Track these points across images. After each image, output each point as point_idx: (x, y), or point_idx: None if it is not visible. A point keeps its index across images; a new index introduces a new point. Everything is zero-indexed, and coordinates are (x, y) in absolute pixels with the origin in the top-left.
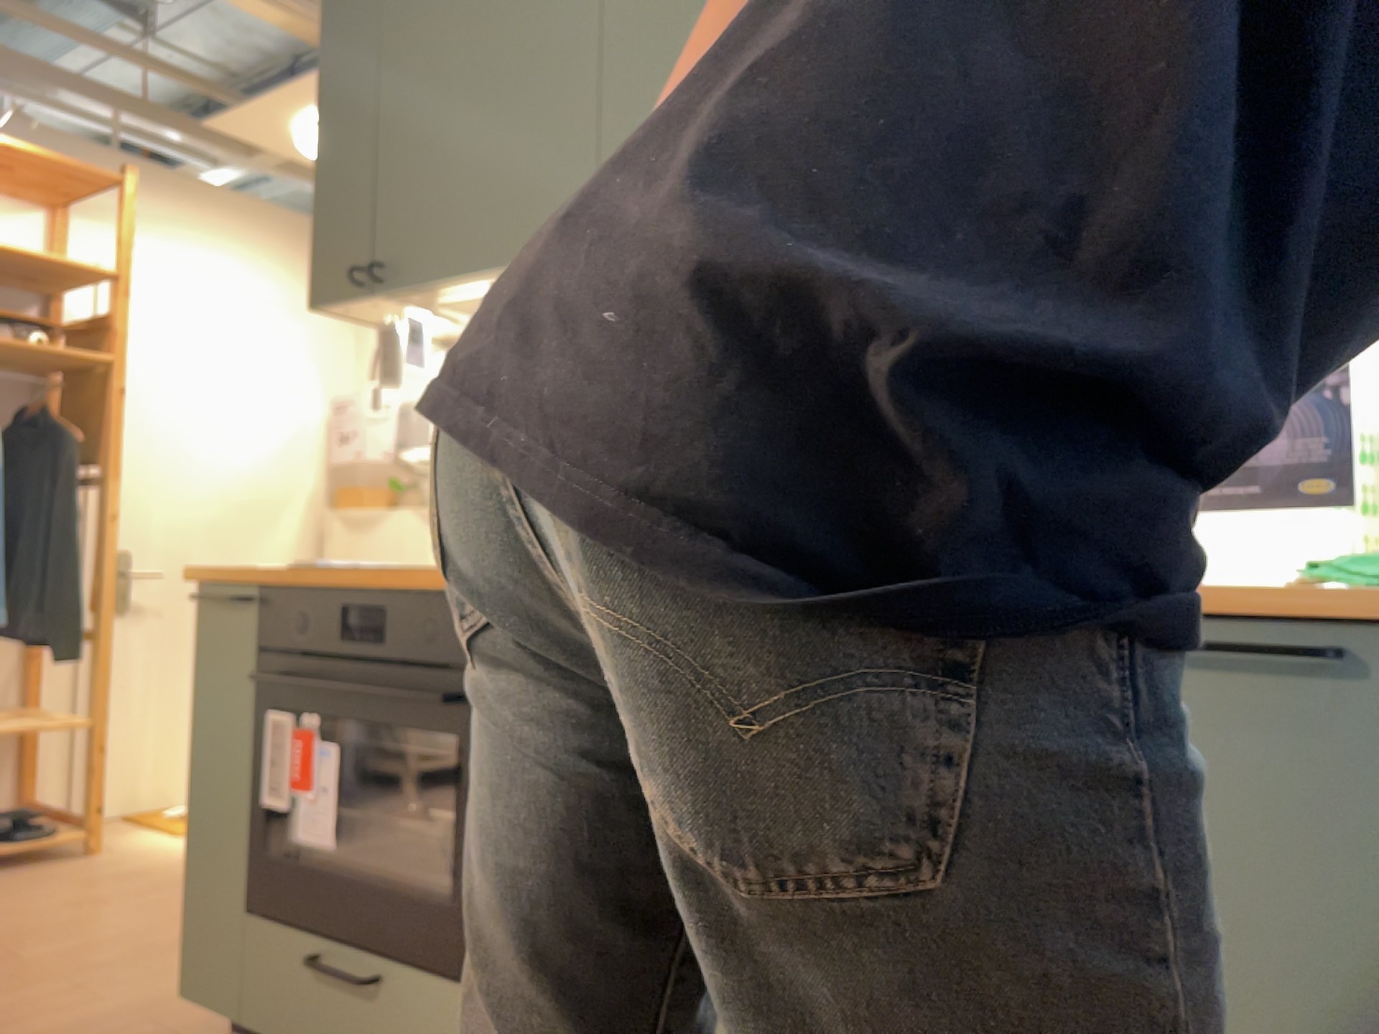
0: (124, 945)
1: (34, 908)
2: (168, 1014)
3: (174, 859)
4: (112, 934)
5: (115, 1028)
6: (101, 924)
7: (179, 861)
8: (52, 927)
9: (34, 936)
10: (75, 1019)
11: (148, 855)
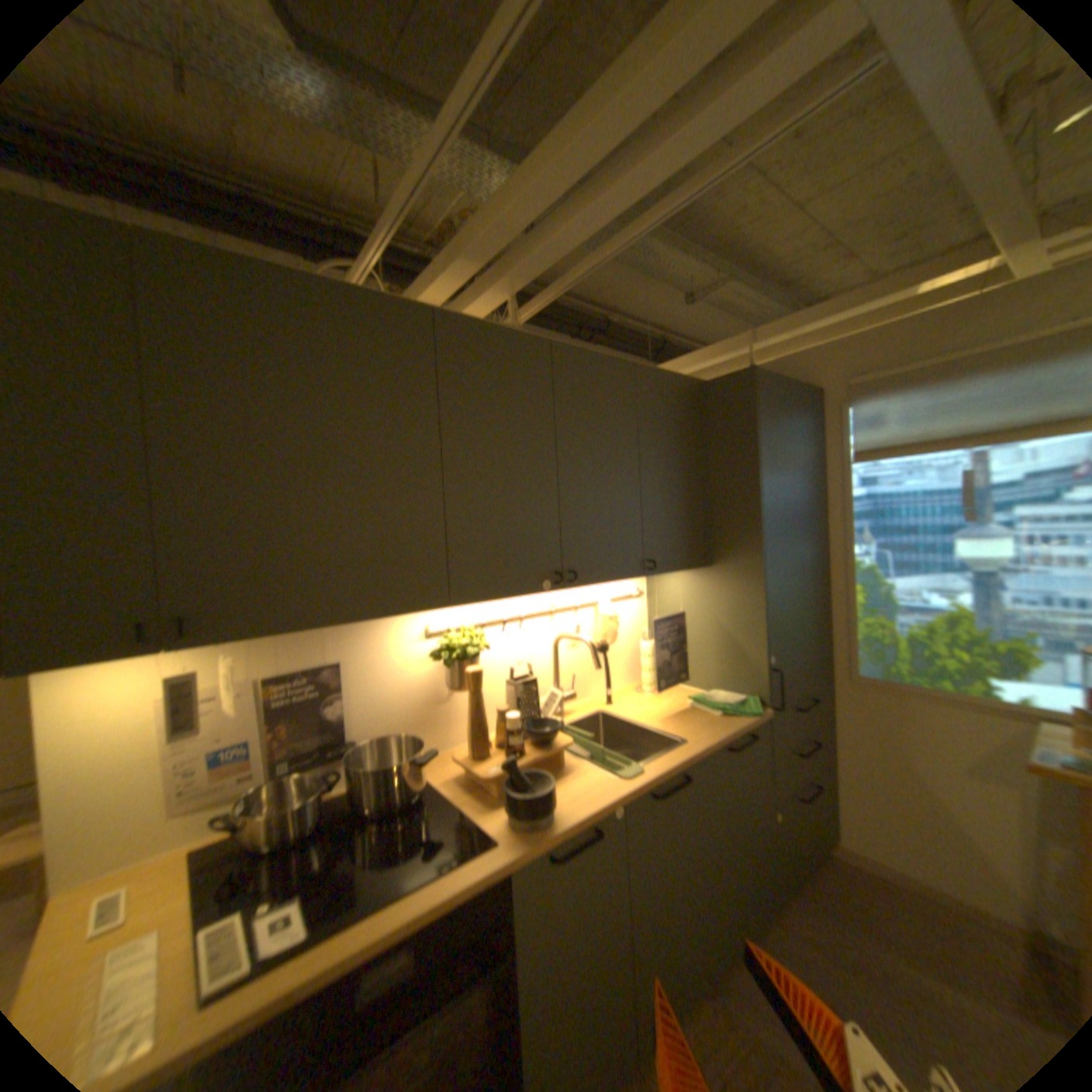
0: None
1: None
2: None
3: None
4: None
5: None
6: None
7: None
8: None
9: None
10: None
11: None
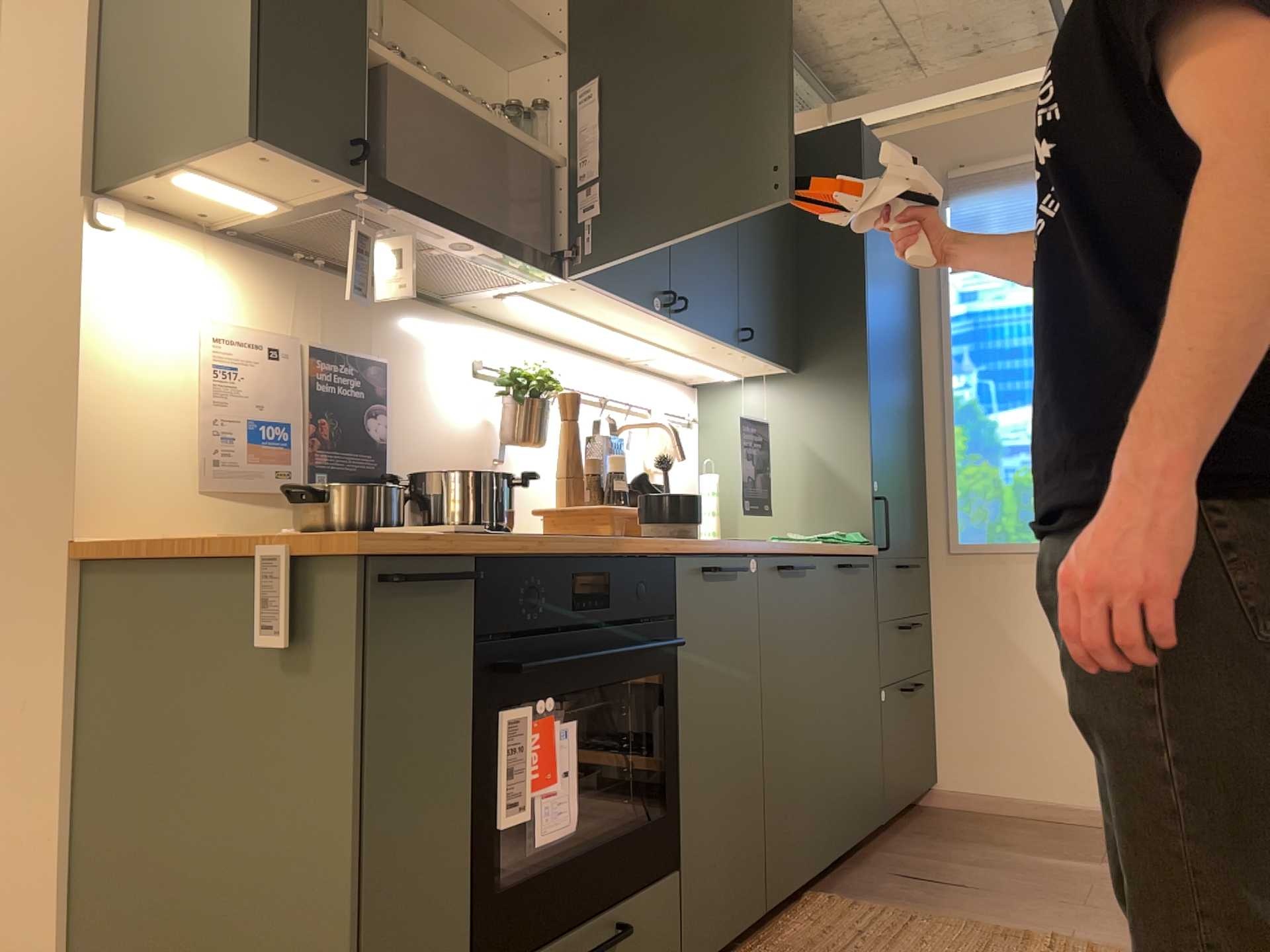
0: None
1: None
2: None
3: None
4: None
5: None
6: None
7: None
8: None
9: None
10: None
11: None
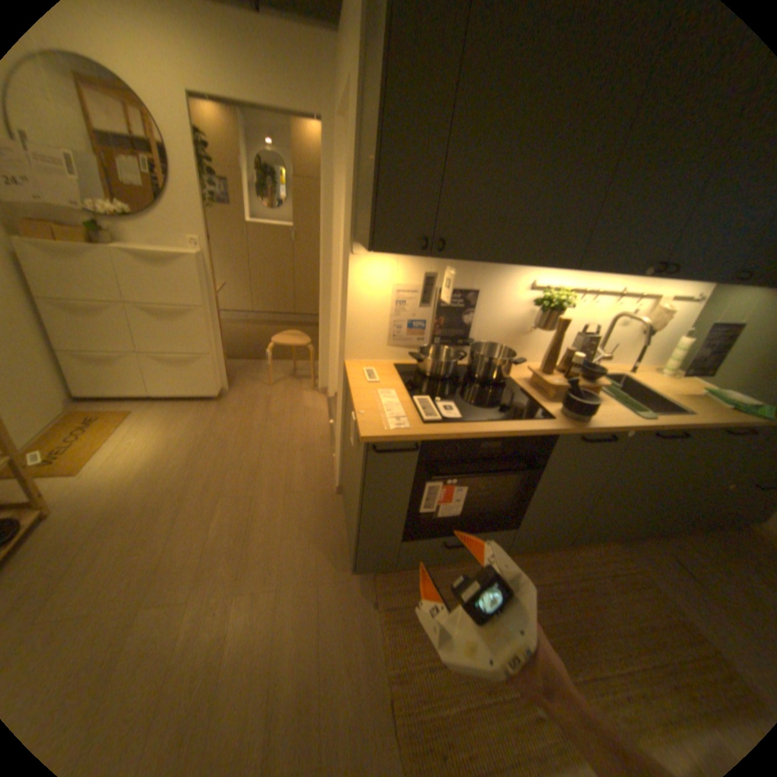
0: (215, 558)
1: (107, 570)
2: (313, 574)
3: (111, 493)
4: (194, 556)
5: (309, 595)
6: (174, 554)
7: (120, 493)
8: (151, 573)
9: (155, 584)
10: (284, 605)
11: (87, 498)
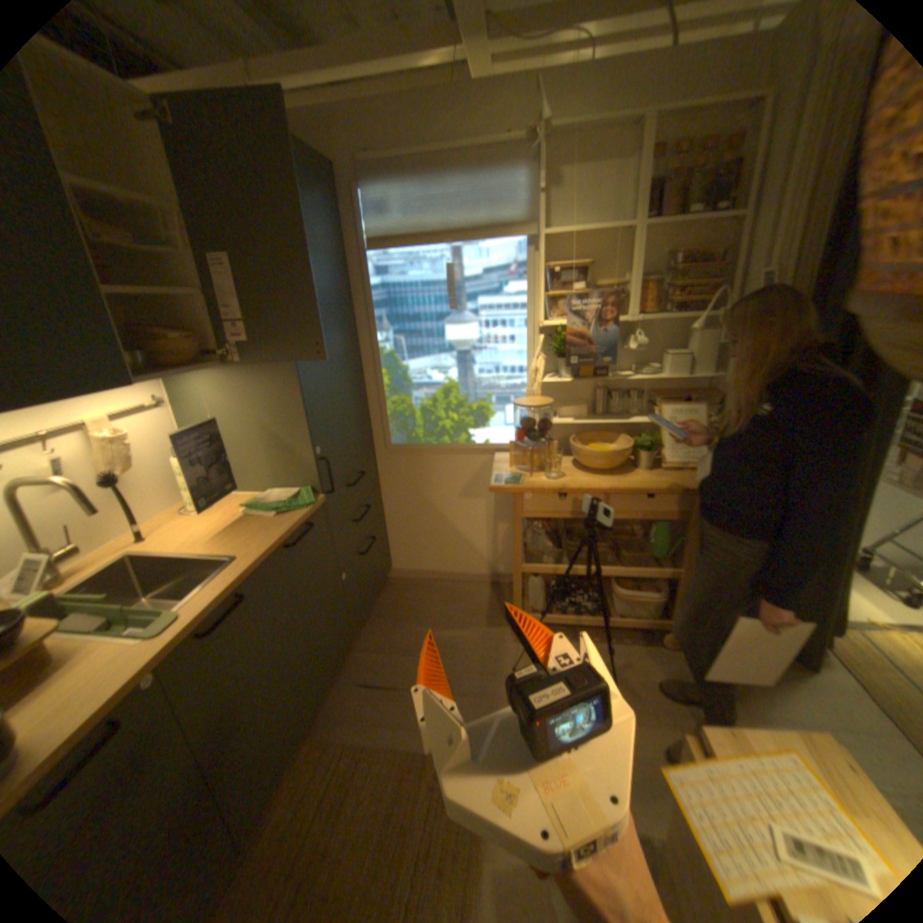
0: None
1: None
2: None
3: None
4: None
5: None
6: None
7: None
8: None
9: None
10: None
11: None
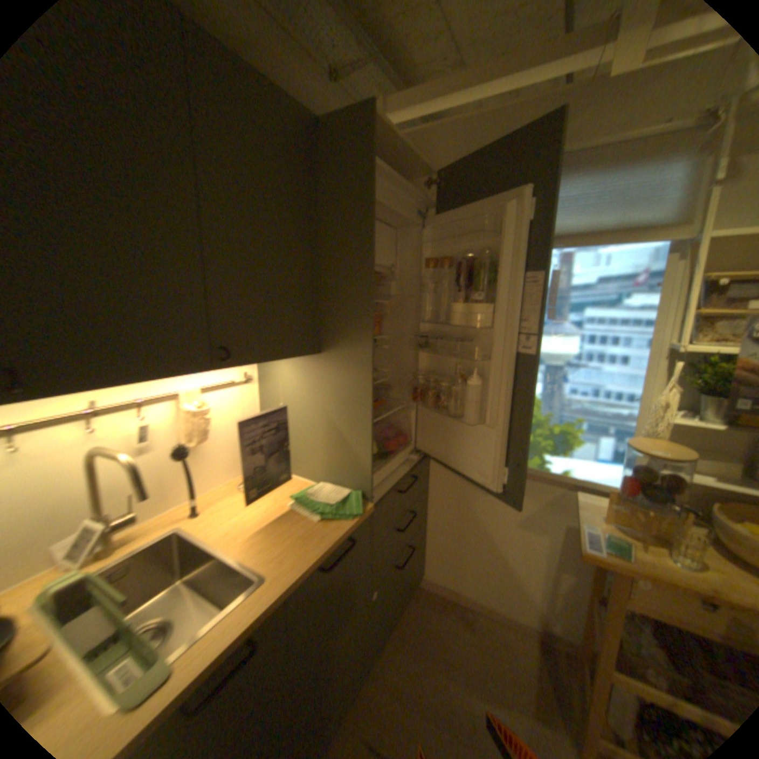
0: None
1: None
2: None
3: None
4: None
5: None
6: None
7: None
8: None
9: None
10: None
11: None
